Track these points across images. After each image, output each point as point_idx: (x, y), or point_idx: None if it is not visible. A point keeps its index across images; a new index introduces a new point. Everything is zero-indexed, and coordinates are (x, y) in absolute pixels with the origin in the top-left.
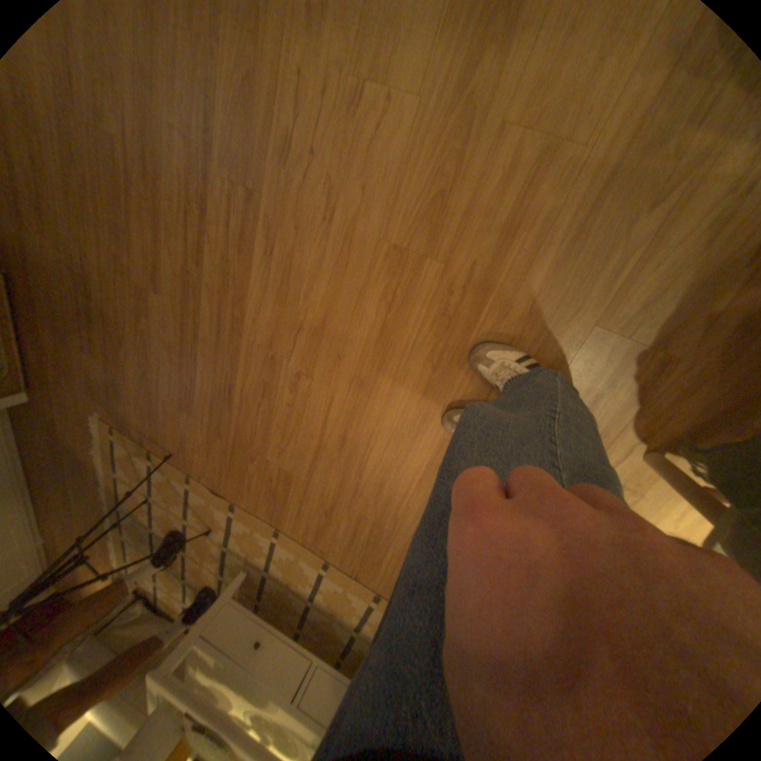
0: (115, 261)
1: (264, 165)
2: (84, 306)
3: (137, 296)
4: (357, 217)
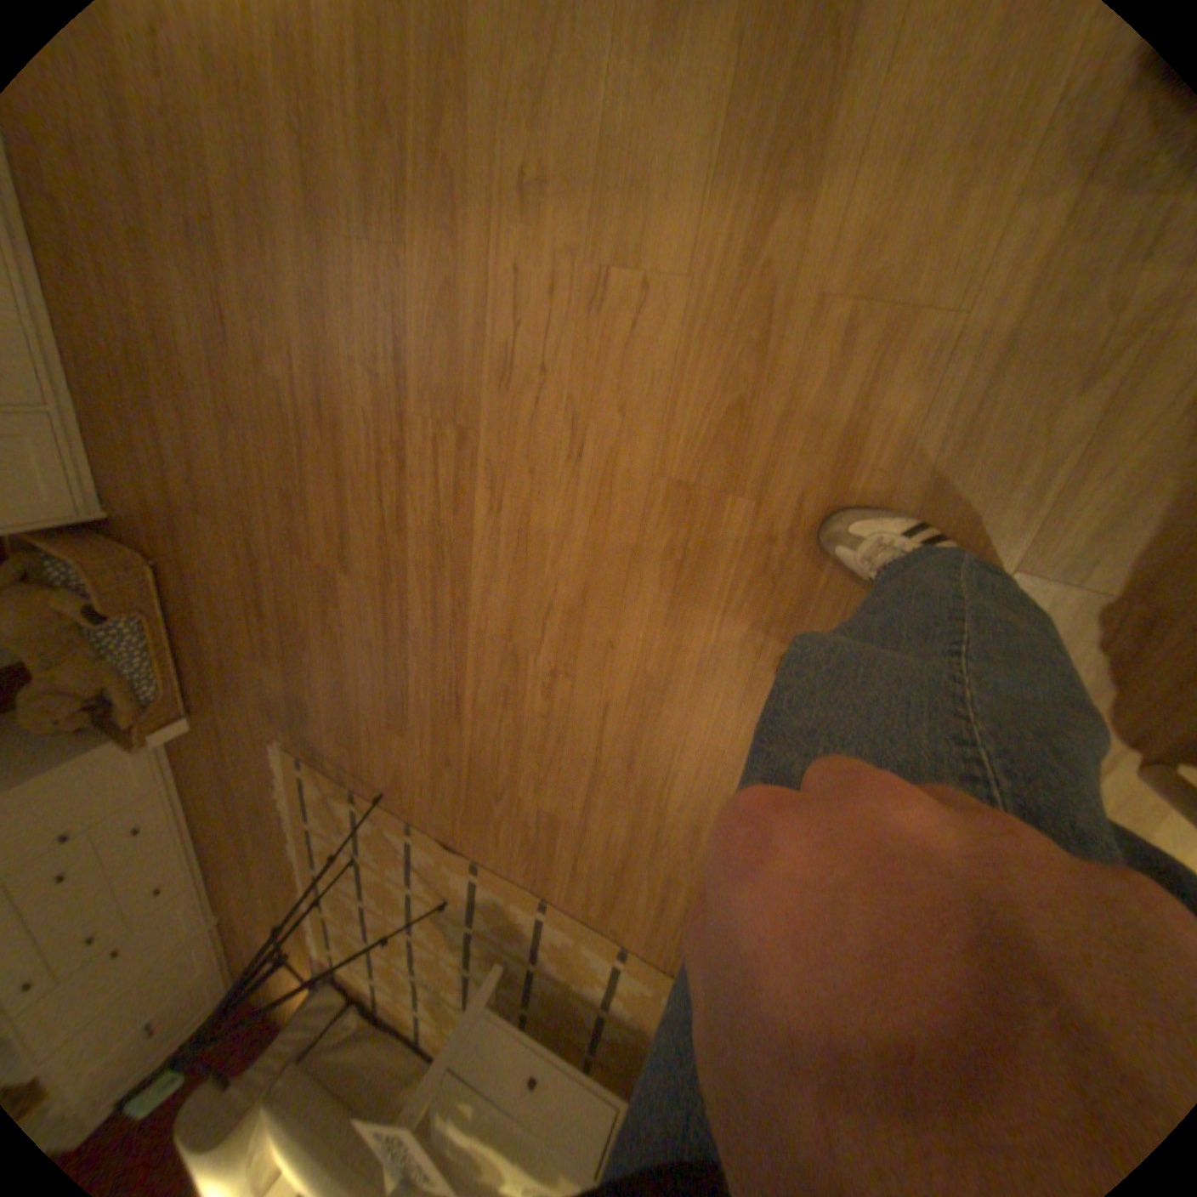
0: (290, 538)
1: (478, 393)
2: (253, 600)
3: (321, 581)
4: (616, 448)
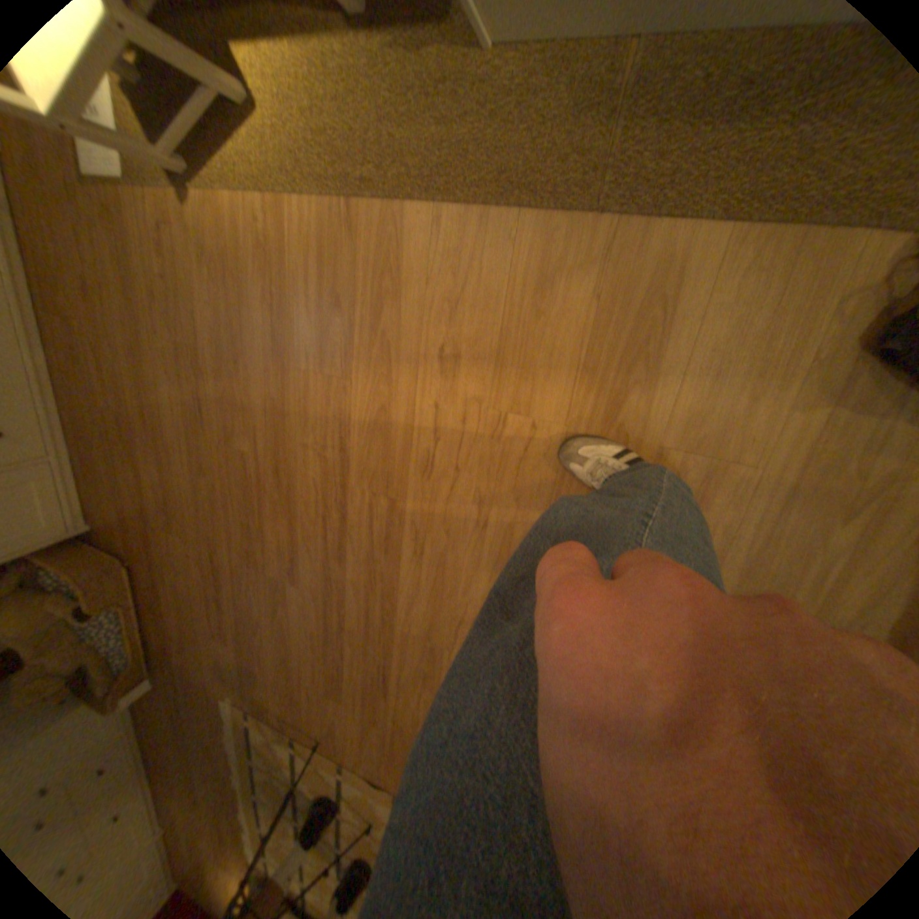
0: (248, 557)
1: (406, 477)
2: (214, 597)
3: (272, 589)
4: (512, 522)
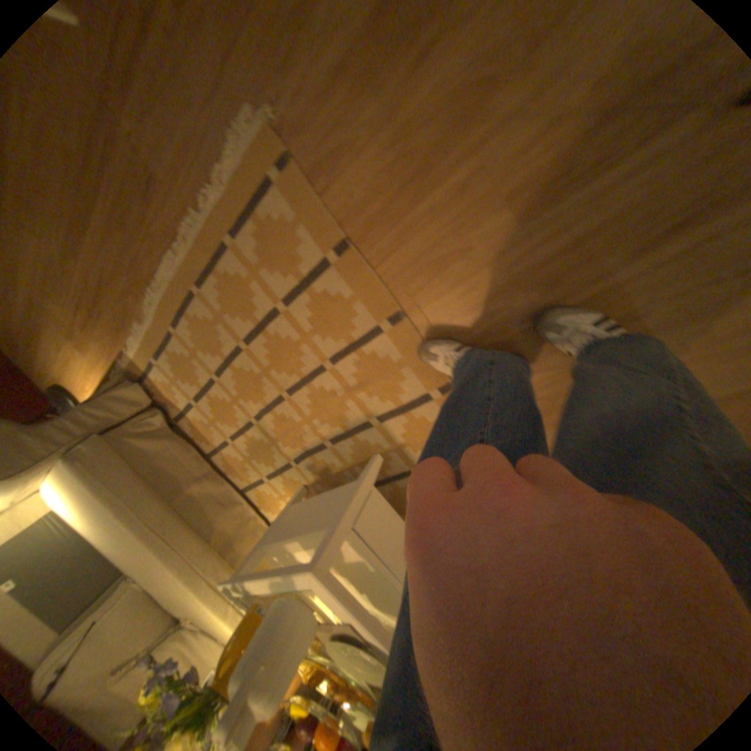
0: None
1: None
2: None
3: None
4: None
